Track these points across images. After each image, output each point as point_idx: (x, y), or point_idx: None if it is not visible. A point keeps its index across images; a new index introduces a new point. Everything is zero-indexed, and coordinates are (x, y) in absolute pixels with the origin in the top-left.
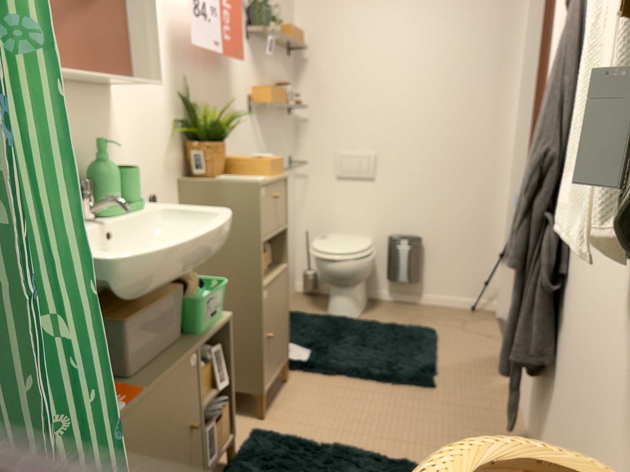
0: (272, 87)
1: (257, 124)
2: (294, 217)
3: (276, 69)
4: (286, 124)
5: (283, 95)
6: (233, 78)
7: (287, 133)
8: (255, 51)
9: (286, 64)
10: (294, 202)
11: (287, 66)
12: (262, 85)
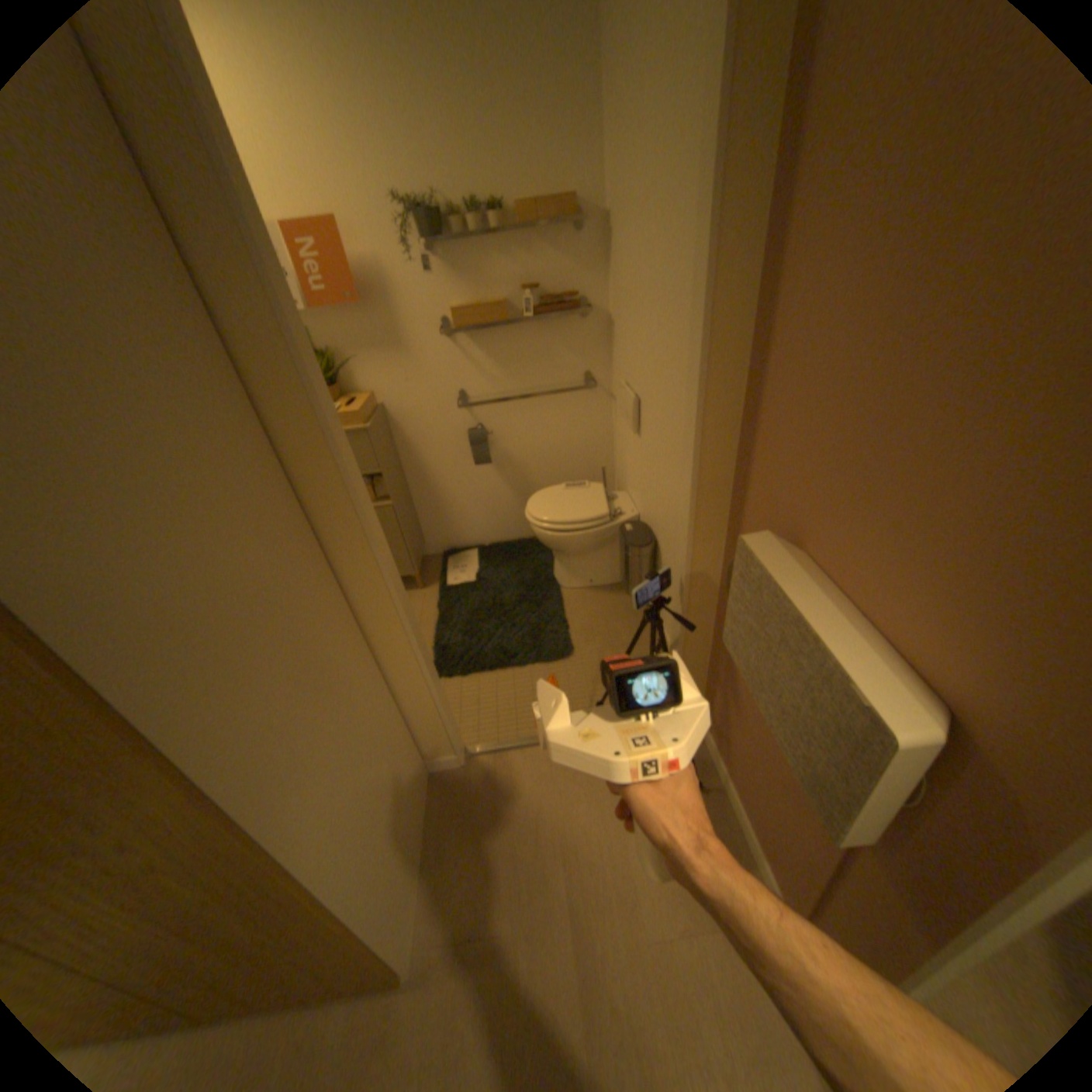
0: (511, 289)
1: (467, 345)
2: (604, 445)
3: (525, 260)
4: (568, 330)
5: (487, 310)
6: (397, 305)
7: (575, 341)
8: (450, 257)
9: (568, 240)
10: (604, 427)
11: (568, 243)
12: (478, 294)
